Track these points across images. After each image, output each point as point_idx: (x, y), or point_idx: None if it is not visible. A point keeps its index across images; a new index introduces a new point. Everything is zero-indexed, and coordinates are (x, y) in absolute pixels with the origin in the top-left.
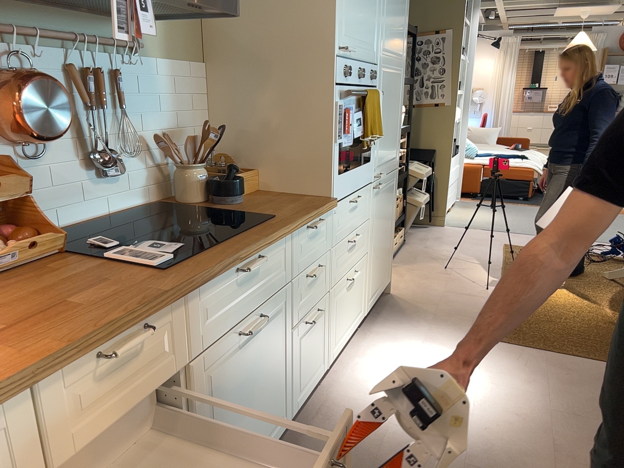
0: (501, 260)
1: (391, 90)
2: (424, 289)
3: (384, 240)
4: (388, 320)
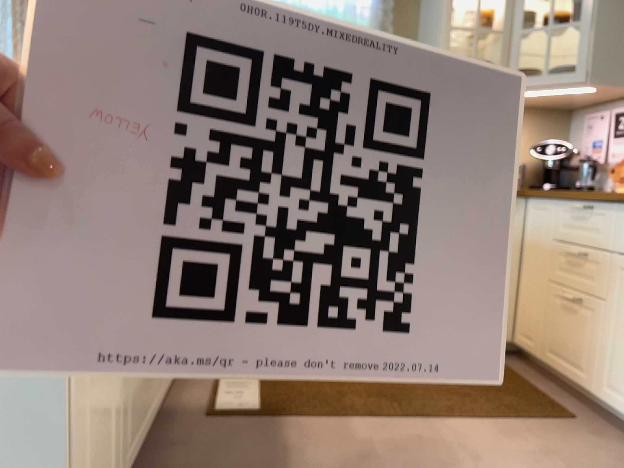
0: None
1: None
2: None
3: None
4: None
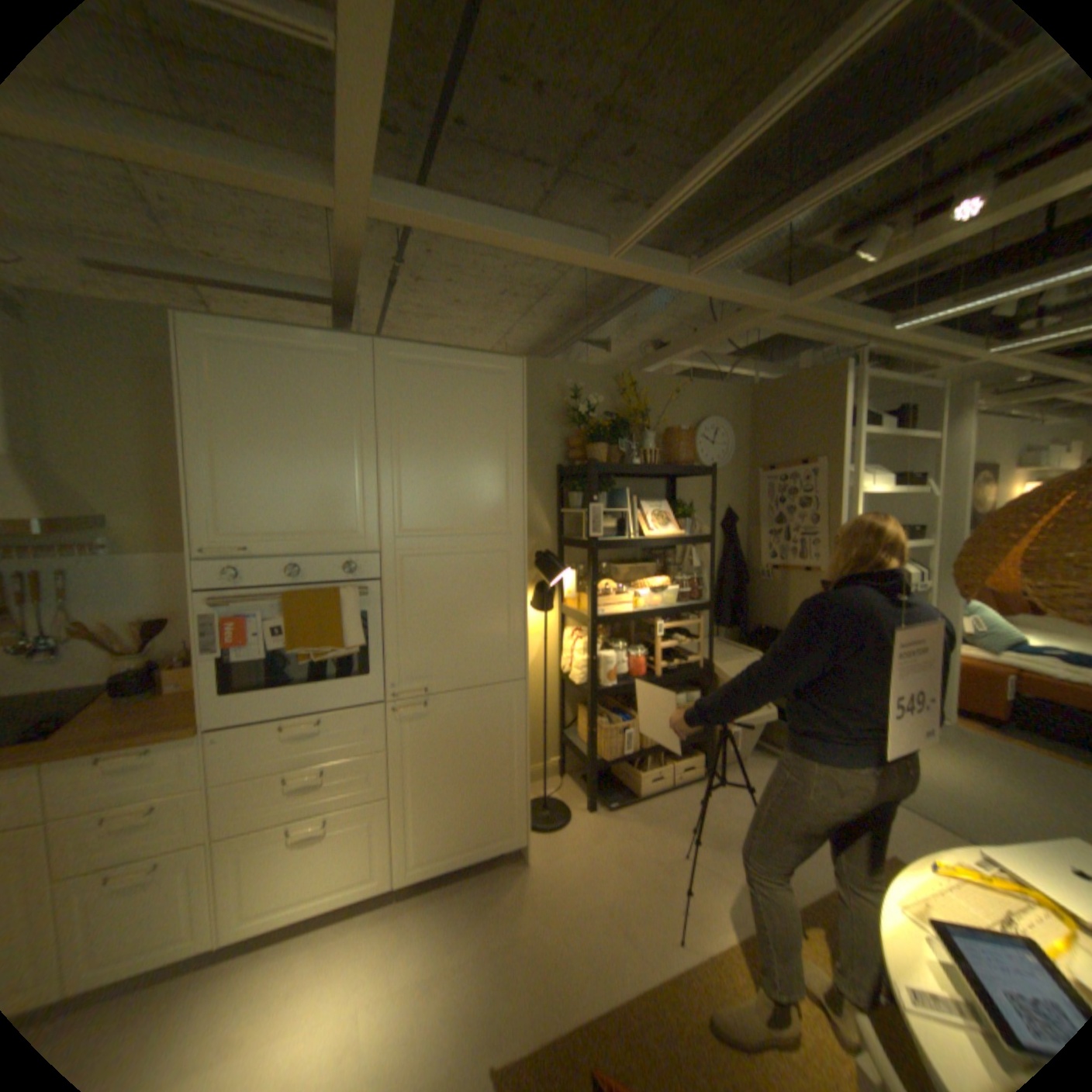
0: (823, 897)
1: (451, 578)
2: (584, 884)
3: (468, 783)
4: (444, 913)
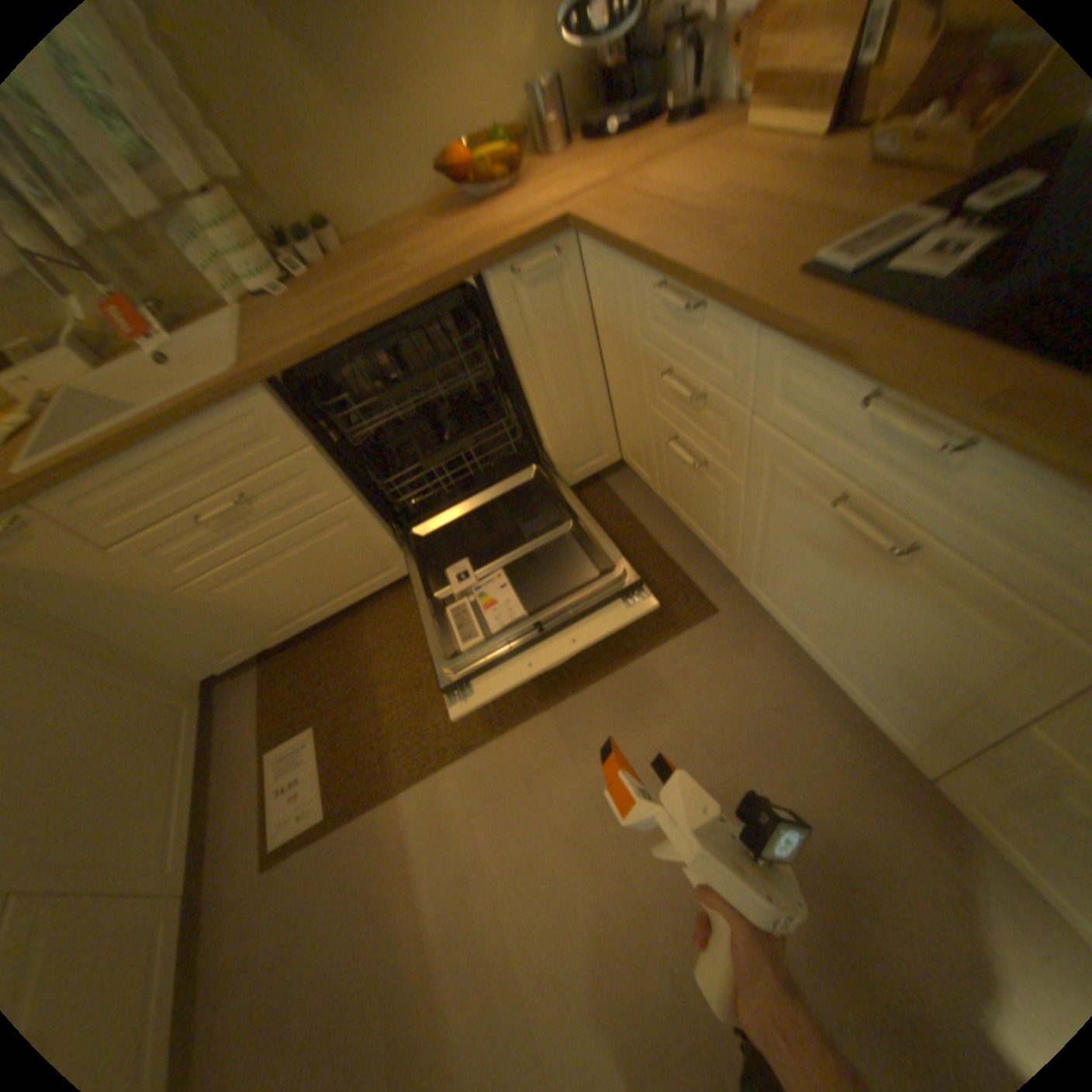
0: None
1: None
2: None
3: None
4: None
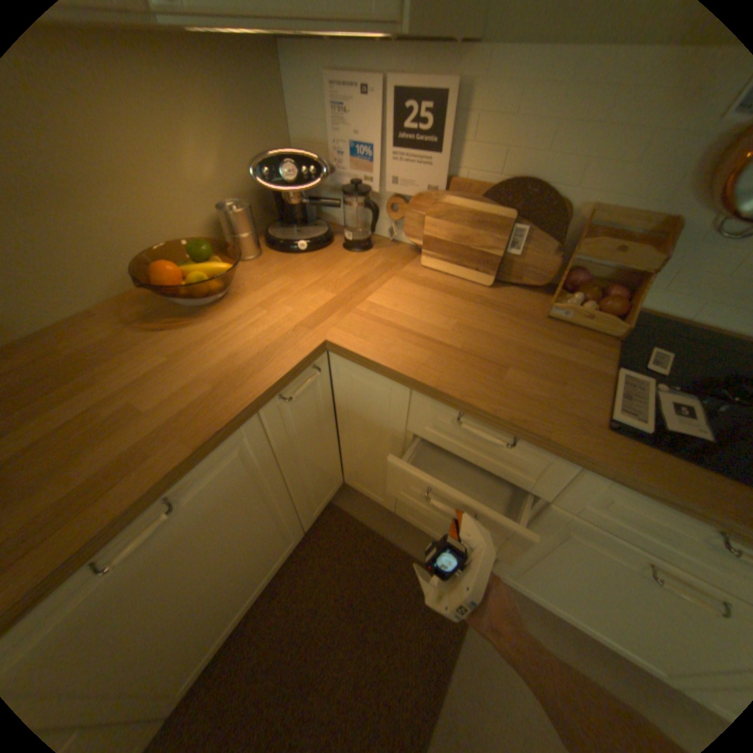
0: None
1: None
2: None
3: None
4: None
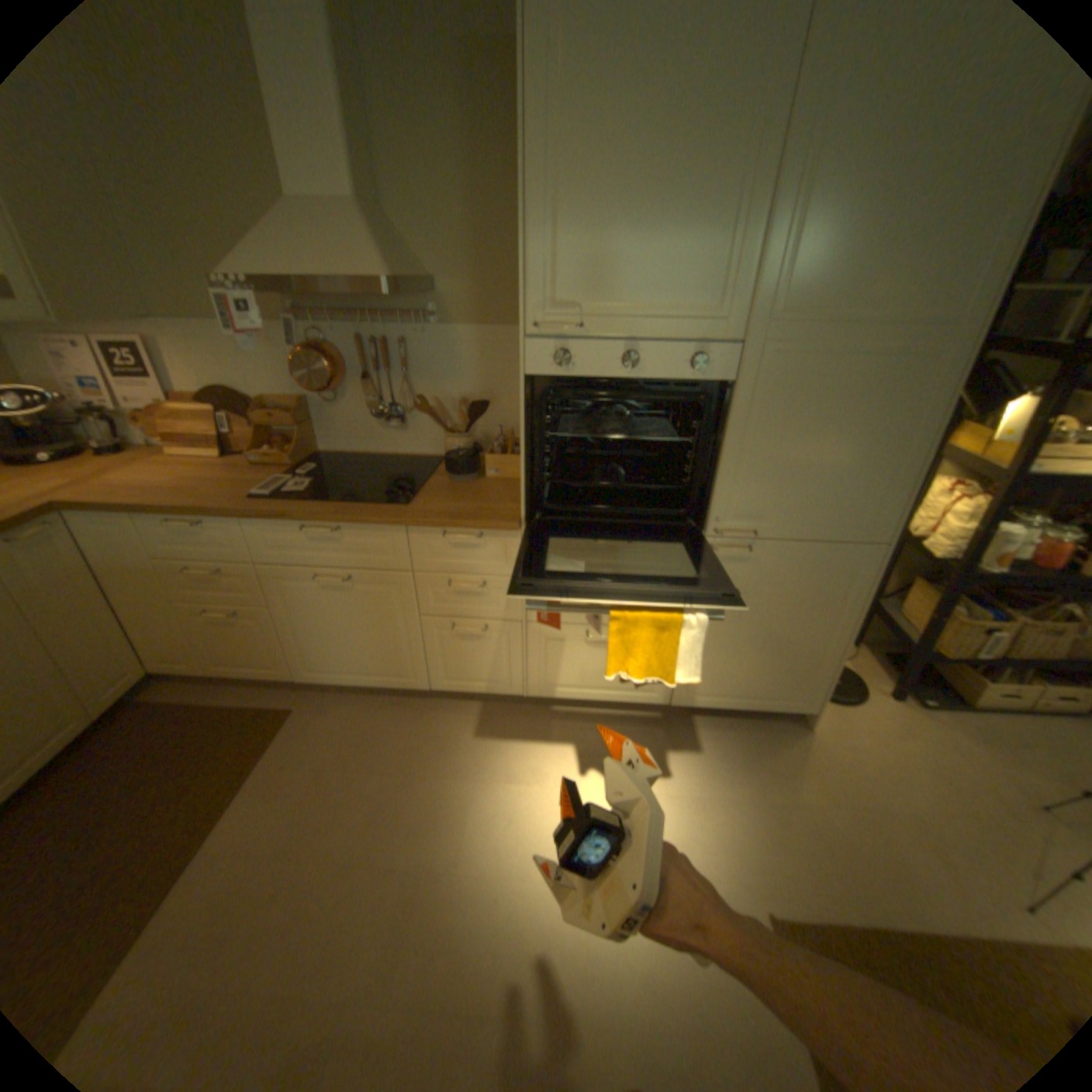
0: None
1: (835, 390)
2: (886, 781)
3: (774, 641)
4: (719, 744)
